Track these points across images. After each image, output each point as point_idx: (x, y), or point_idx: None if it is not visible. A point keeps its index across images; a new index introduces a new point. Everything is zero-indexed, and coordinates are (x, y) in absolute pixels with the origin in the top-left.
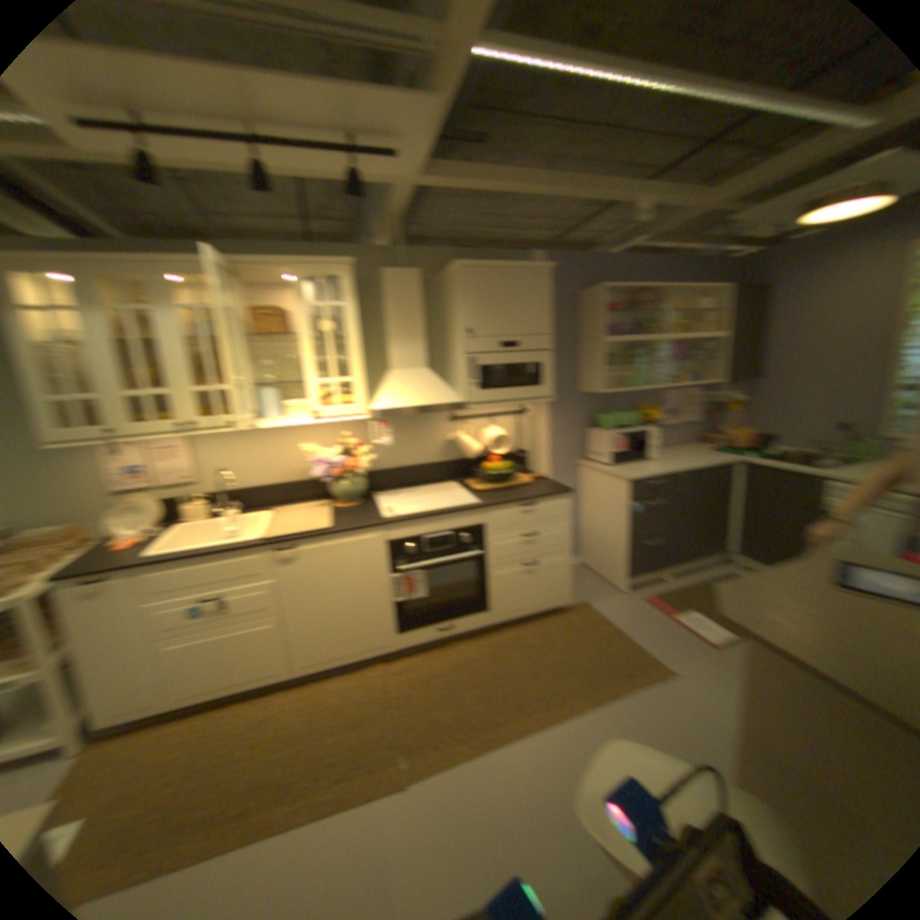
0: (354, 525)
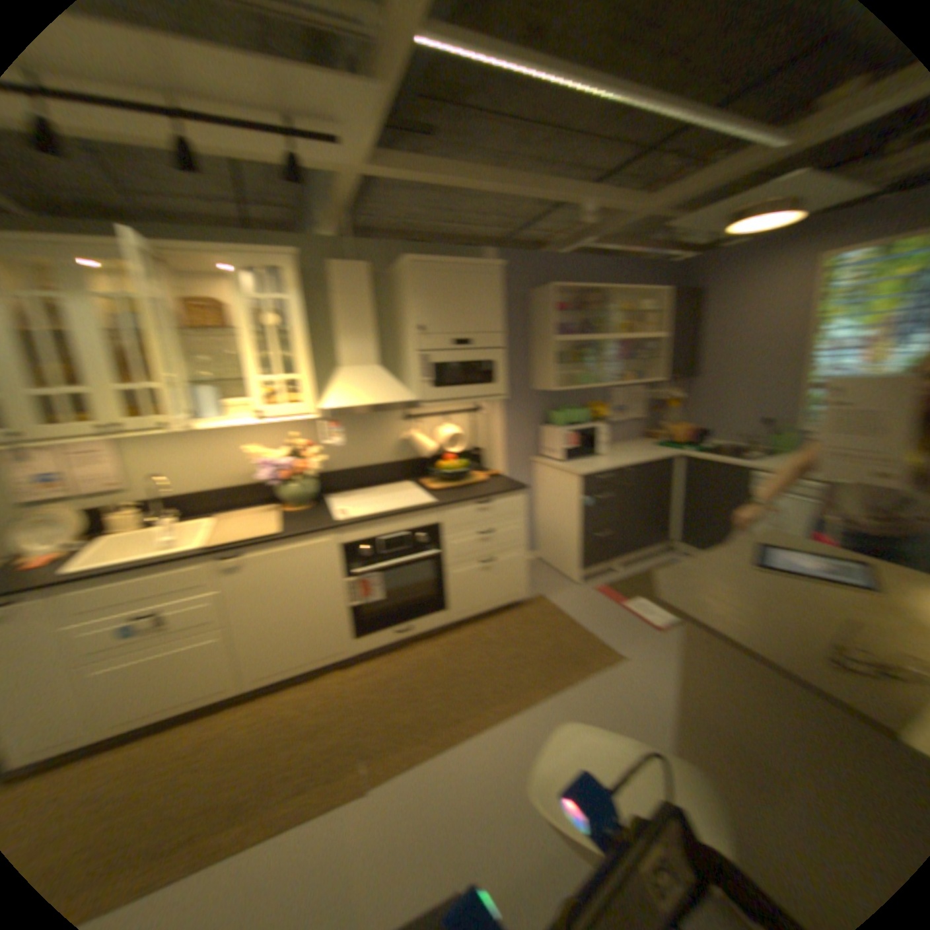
0: (302, 529)
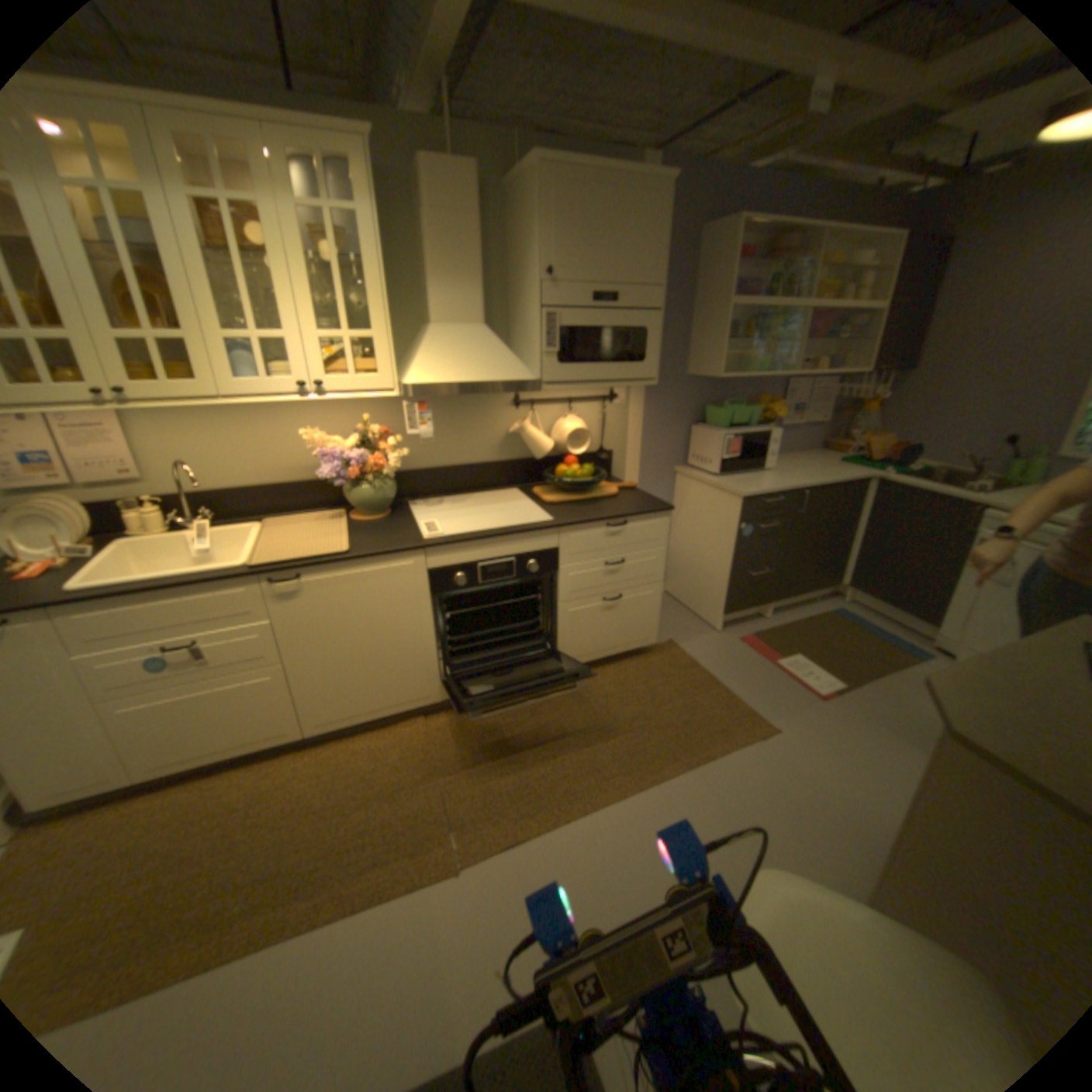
0: (389, 548)
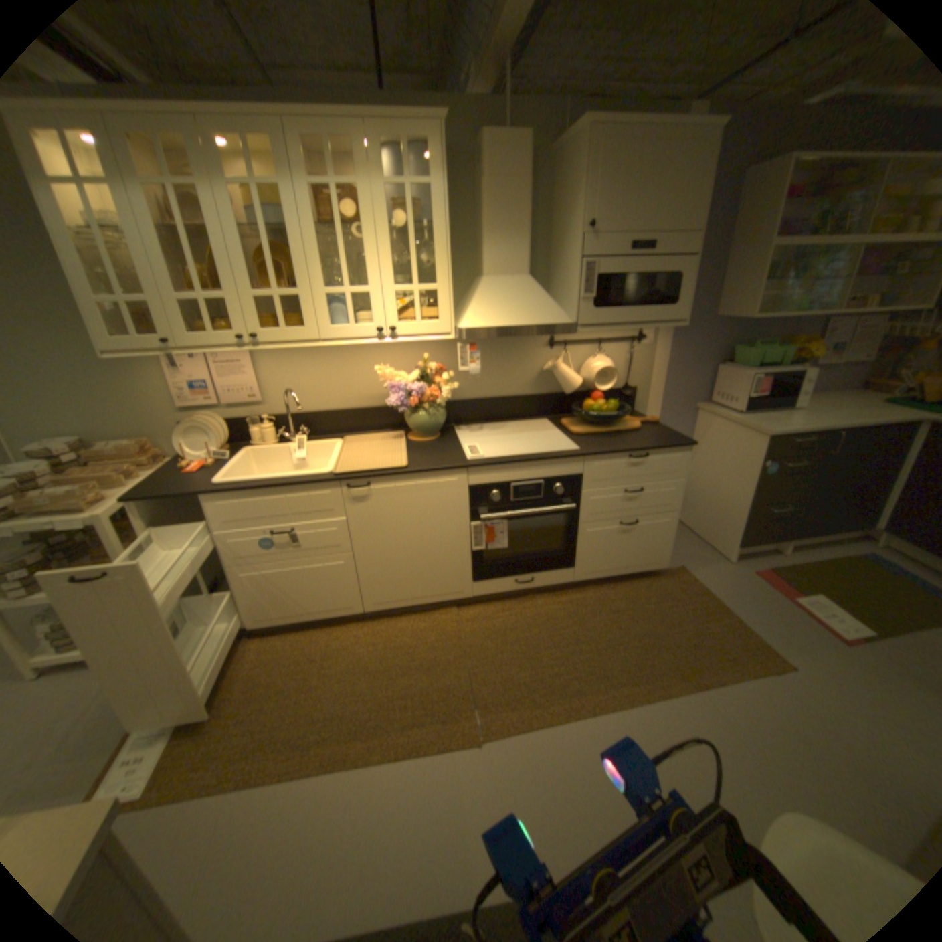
0: (438, 466)
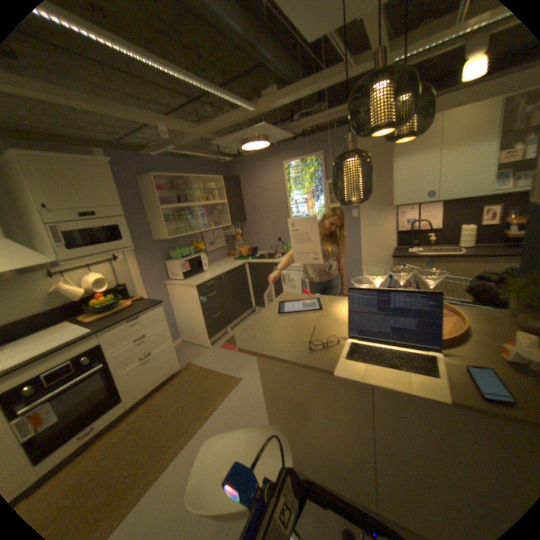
0: None
